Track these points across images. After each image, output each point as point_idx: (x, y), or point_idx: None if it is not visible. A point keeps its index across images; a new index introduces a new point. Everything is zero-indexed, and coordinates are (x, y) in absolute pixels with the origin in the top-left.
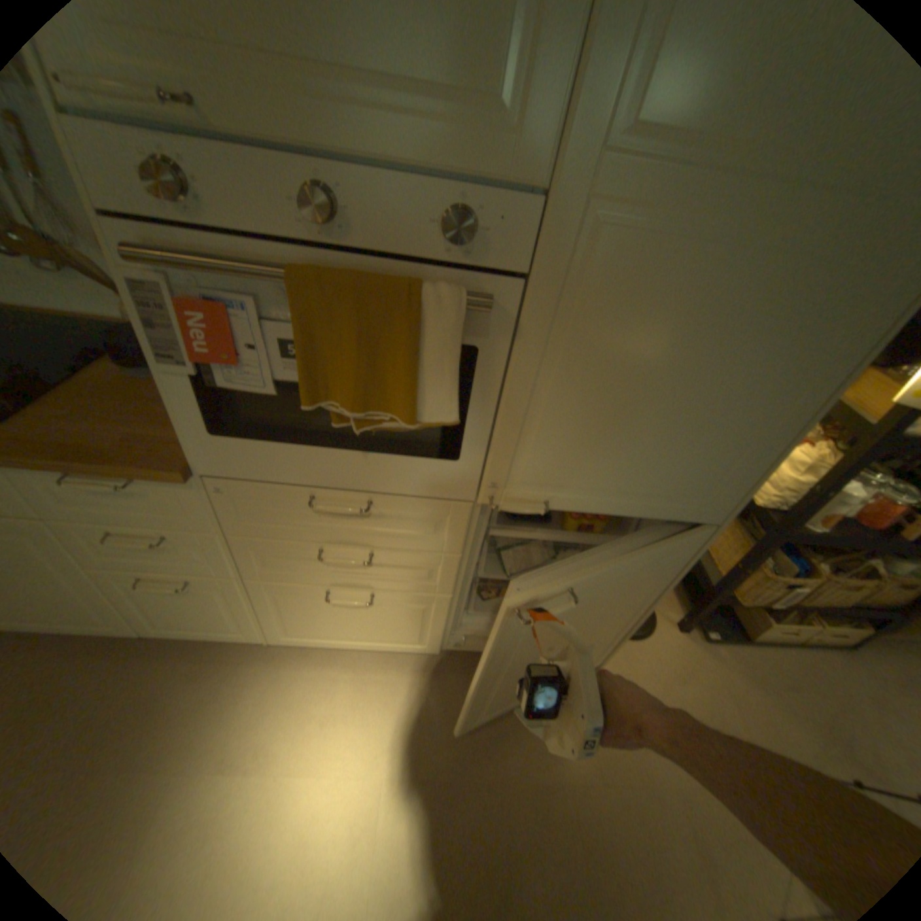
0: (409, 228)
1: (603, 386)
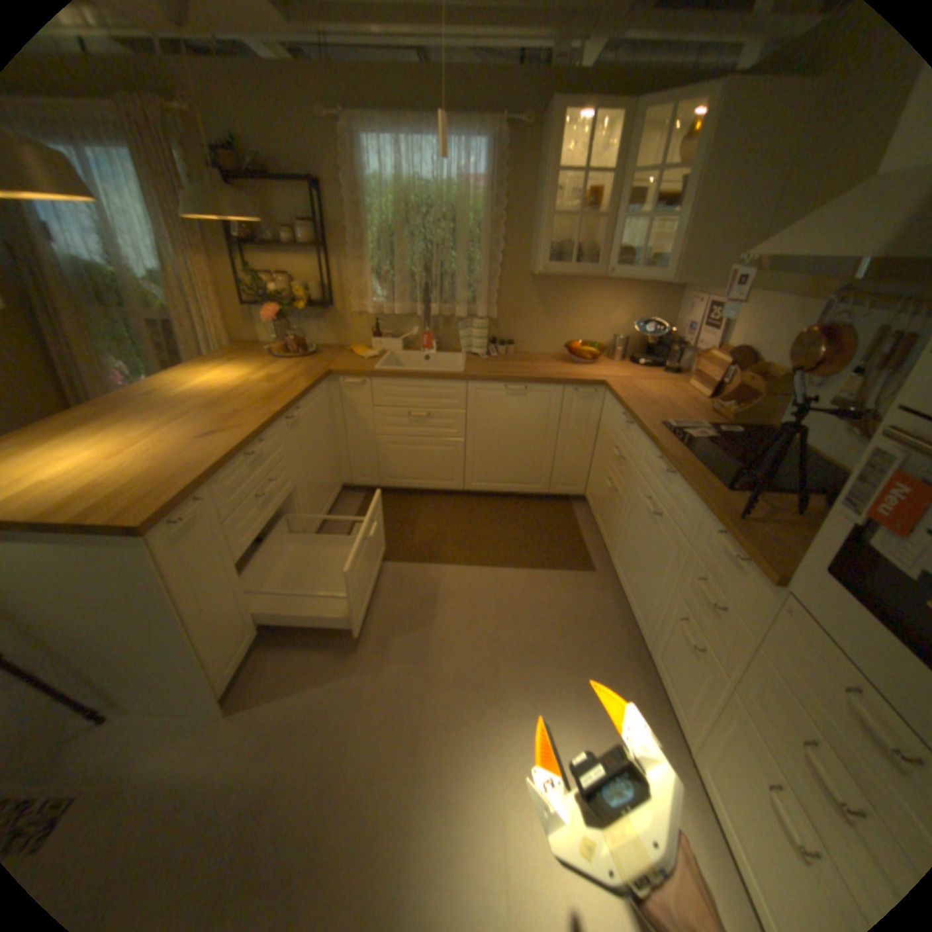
0: None
1: None
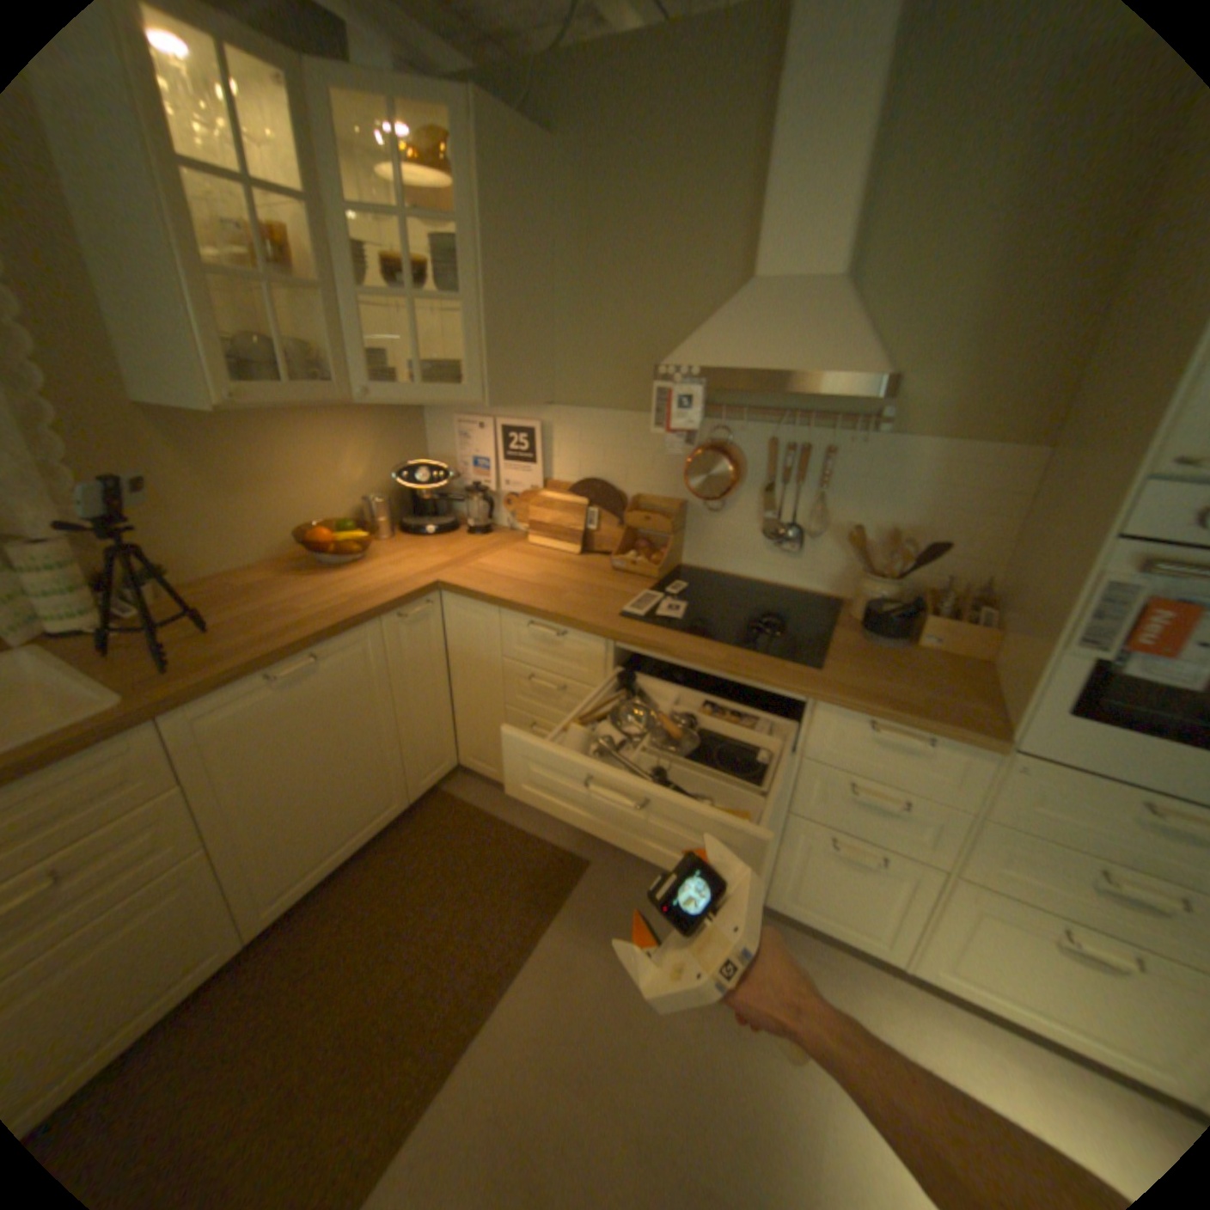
0: None
1: None
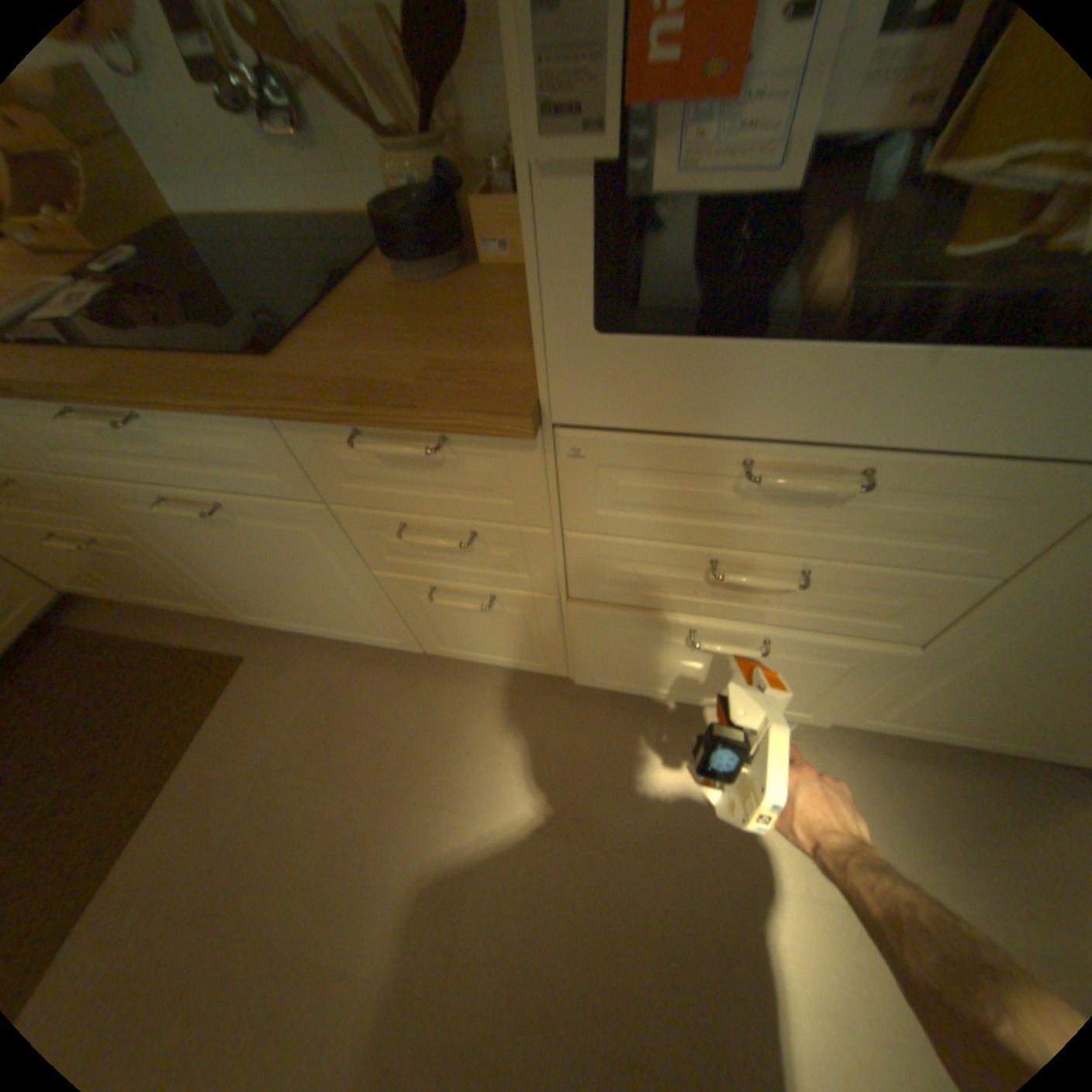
0: None
1: None
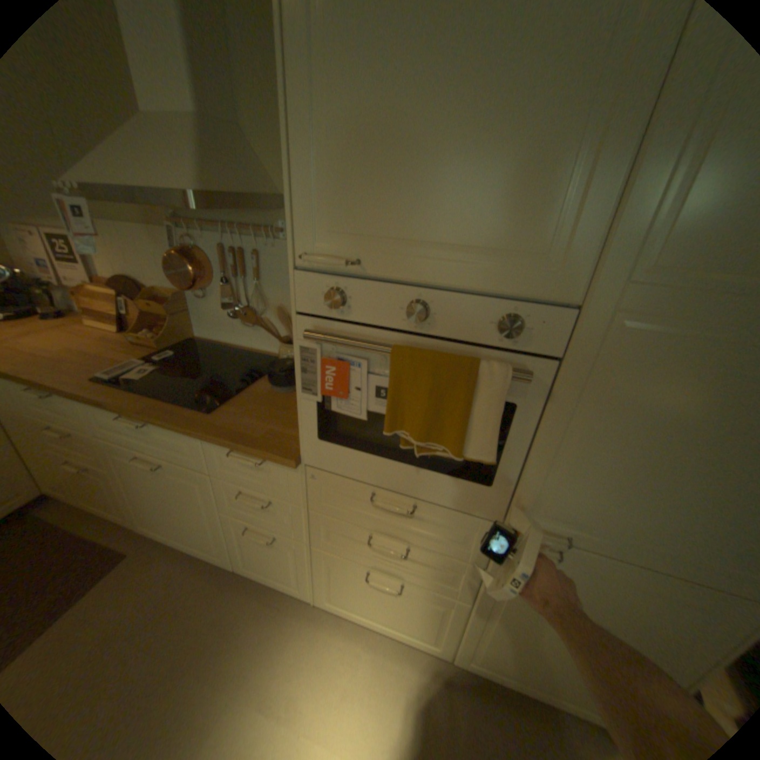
0: (474, 326)
1: (629, 447)
